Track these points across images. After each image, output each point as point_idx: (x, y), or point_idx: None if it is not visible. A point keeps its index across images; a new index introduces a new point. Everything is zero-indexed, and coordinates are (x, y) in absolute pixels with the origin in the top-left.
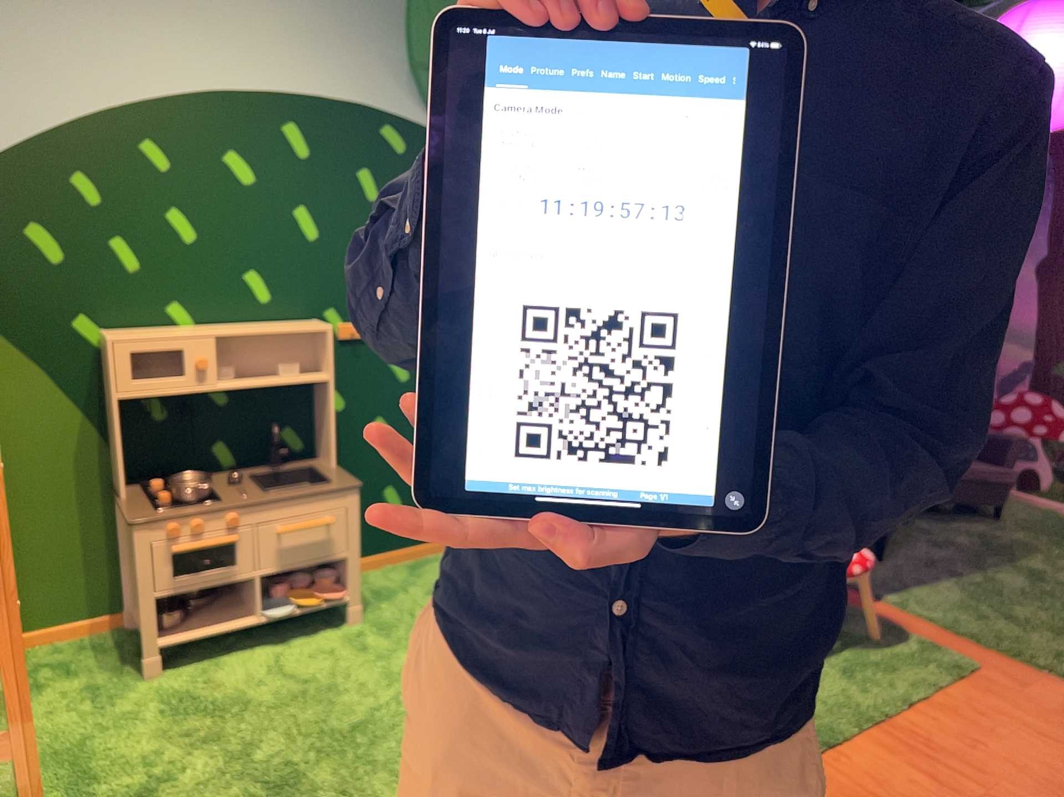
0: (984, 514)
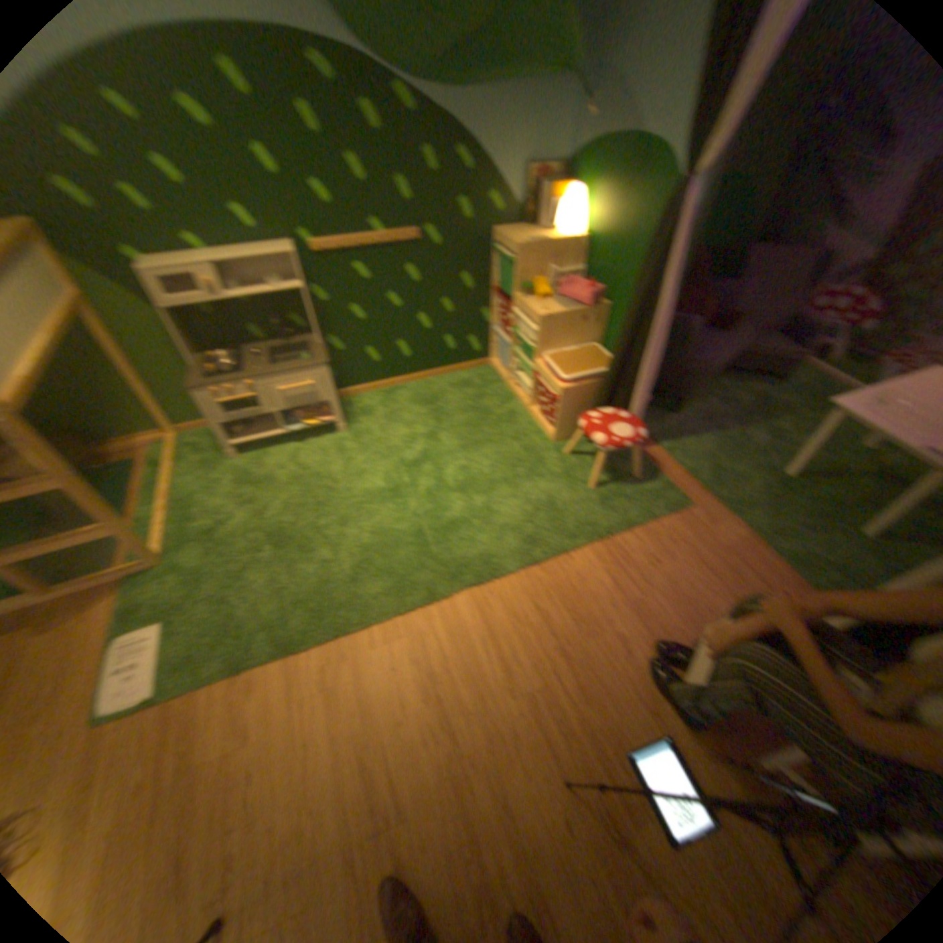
0: (776, 377)
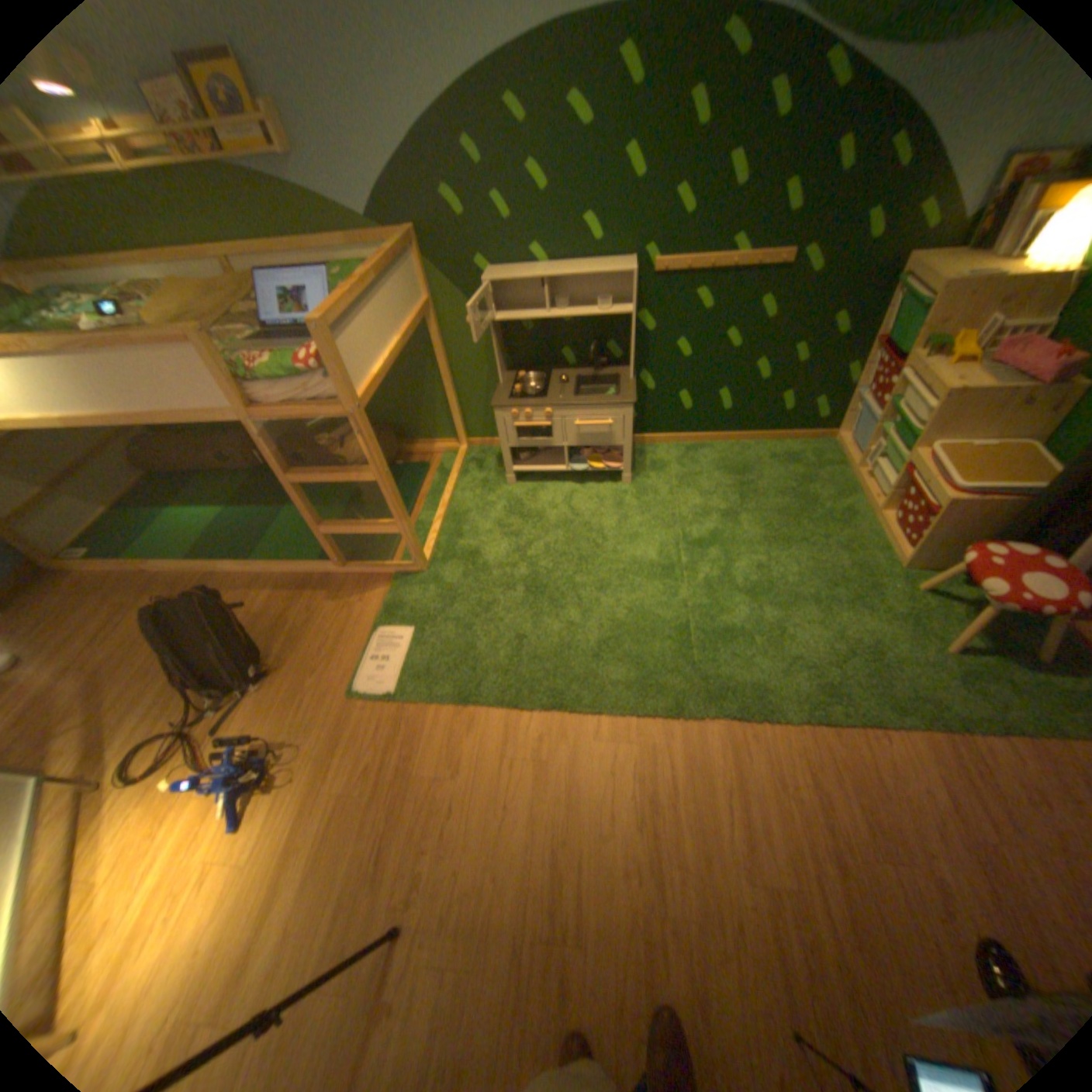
0: None
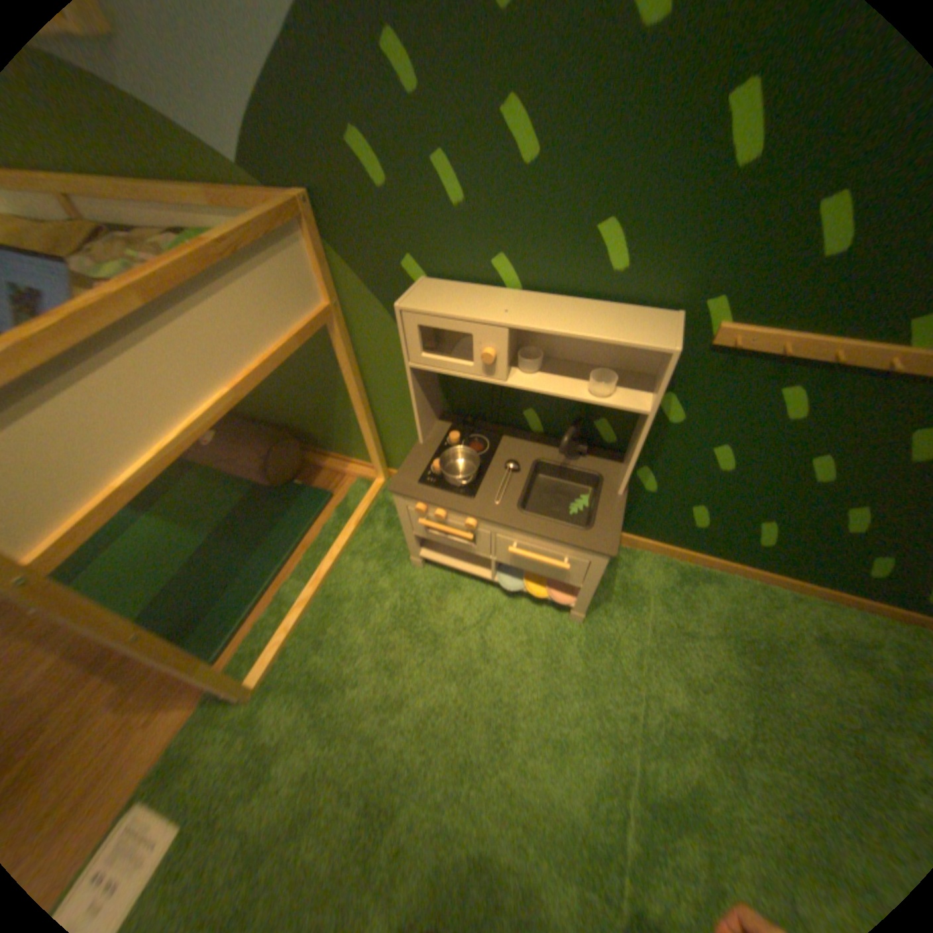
0: None
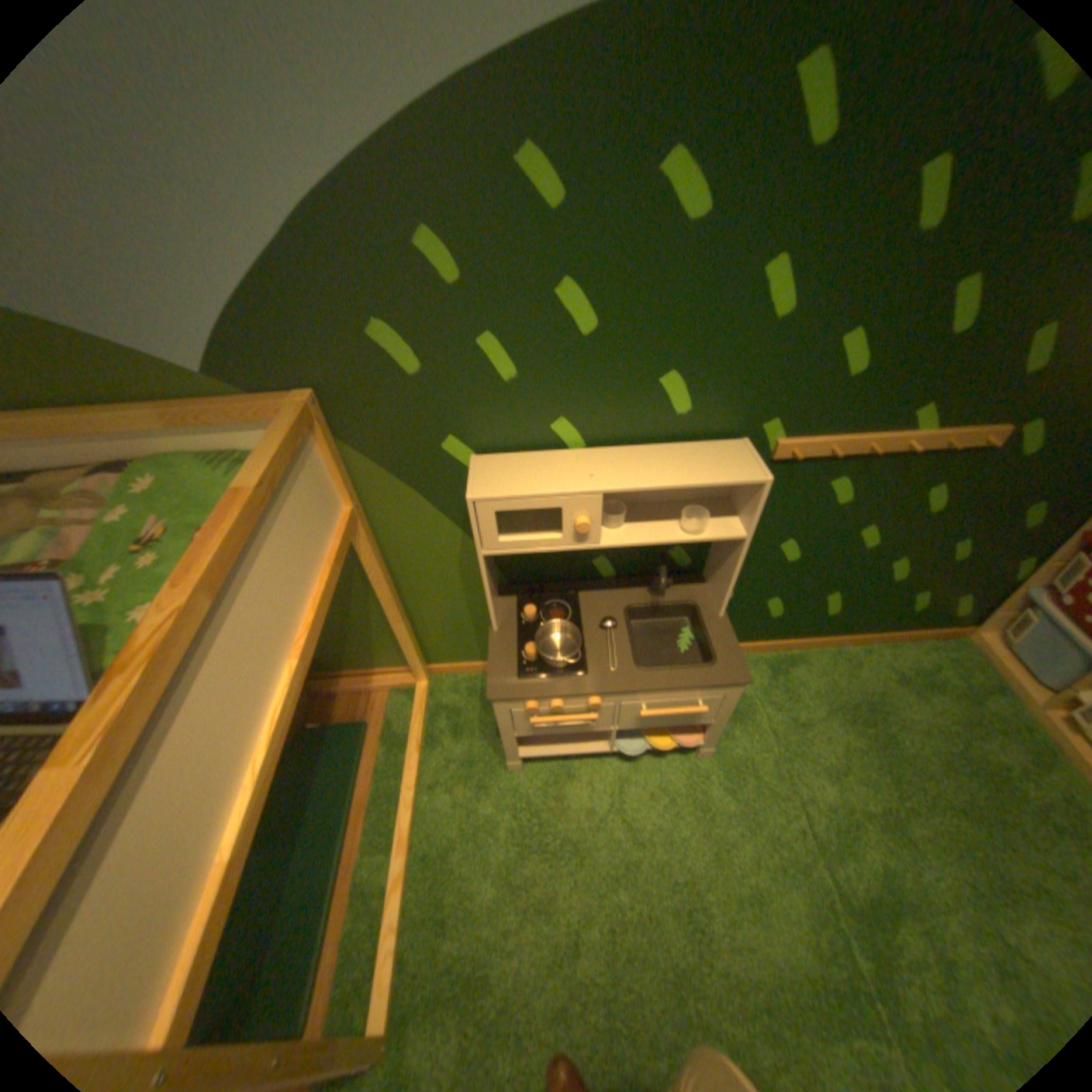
0: None
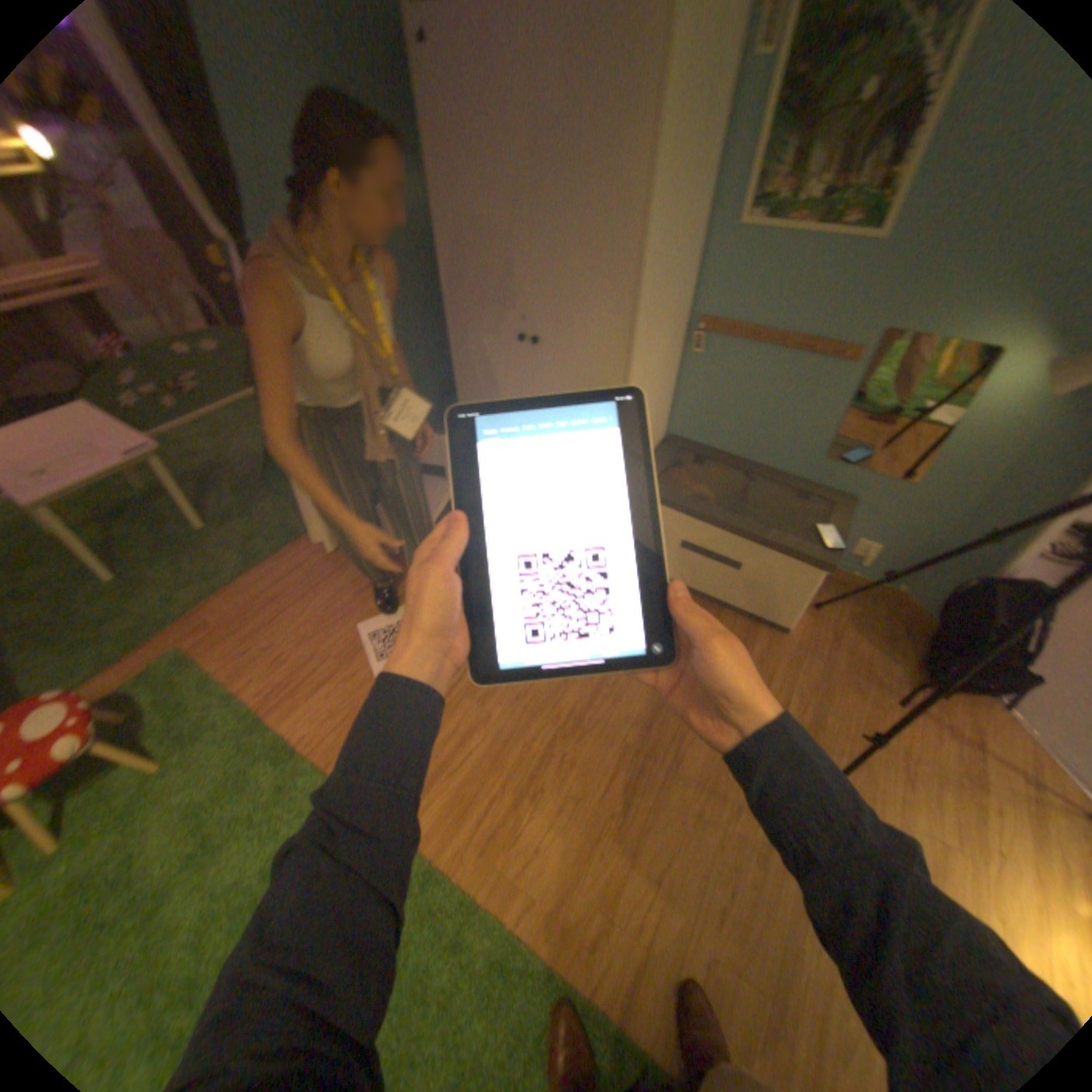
0: None
